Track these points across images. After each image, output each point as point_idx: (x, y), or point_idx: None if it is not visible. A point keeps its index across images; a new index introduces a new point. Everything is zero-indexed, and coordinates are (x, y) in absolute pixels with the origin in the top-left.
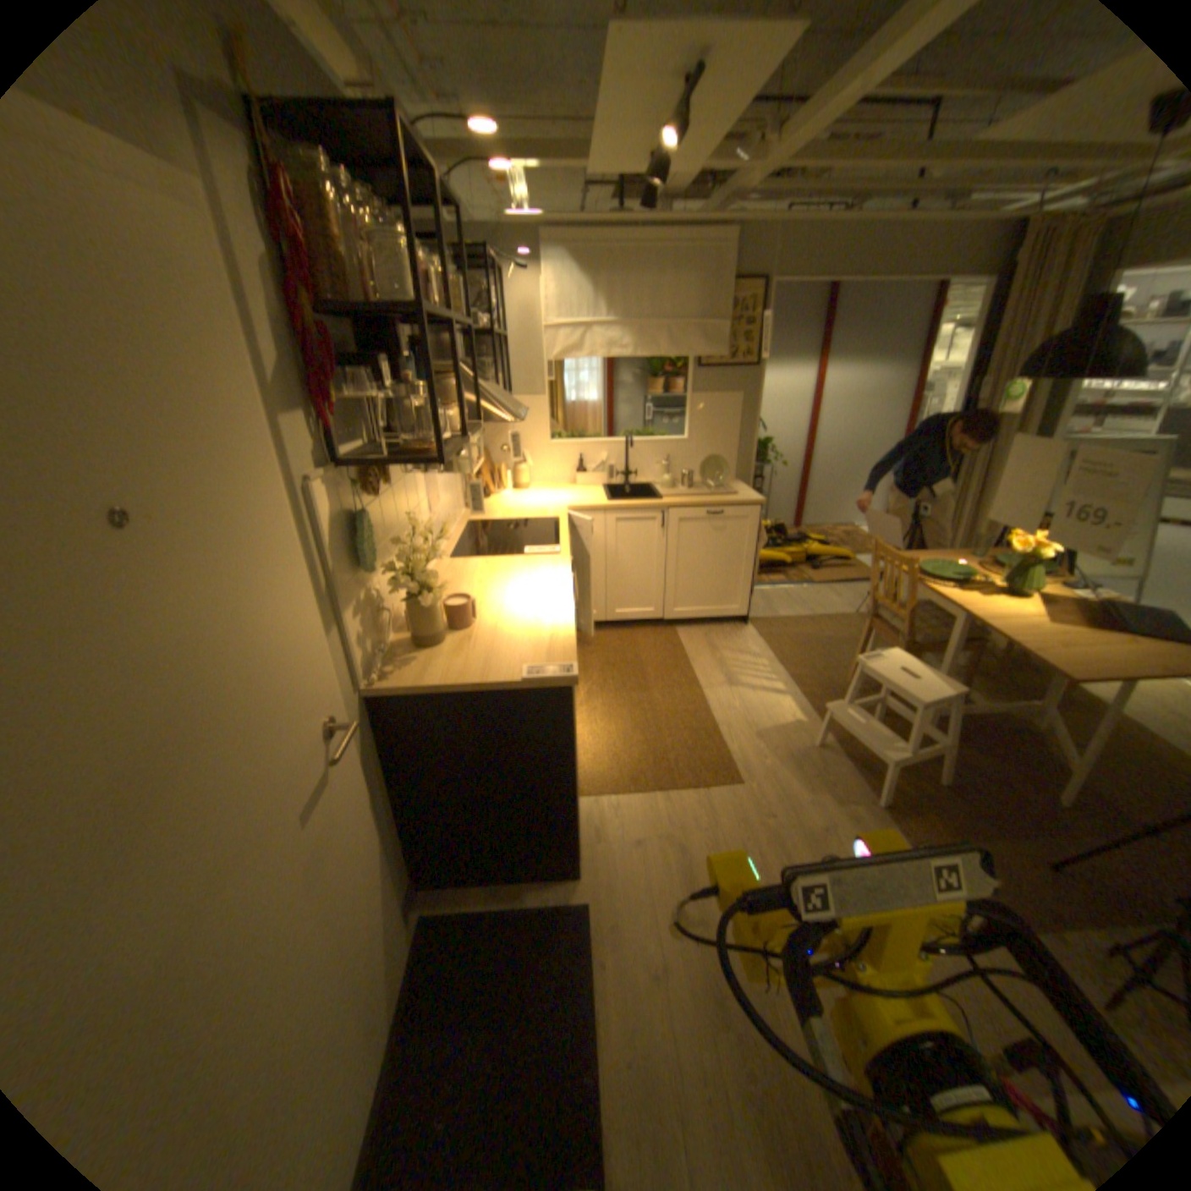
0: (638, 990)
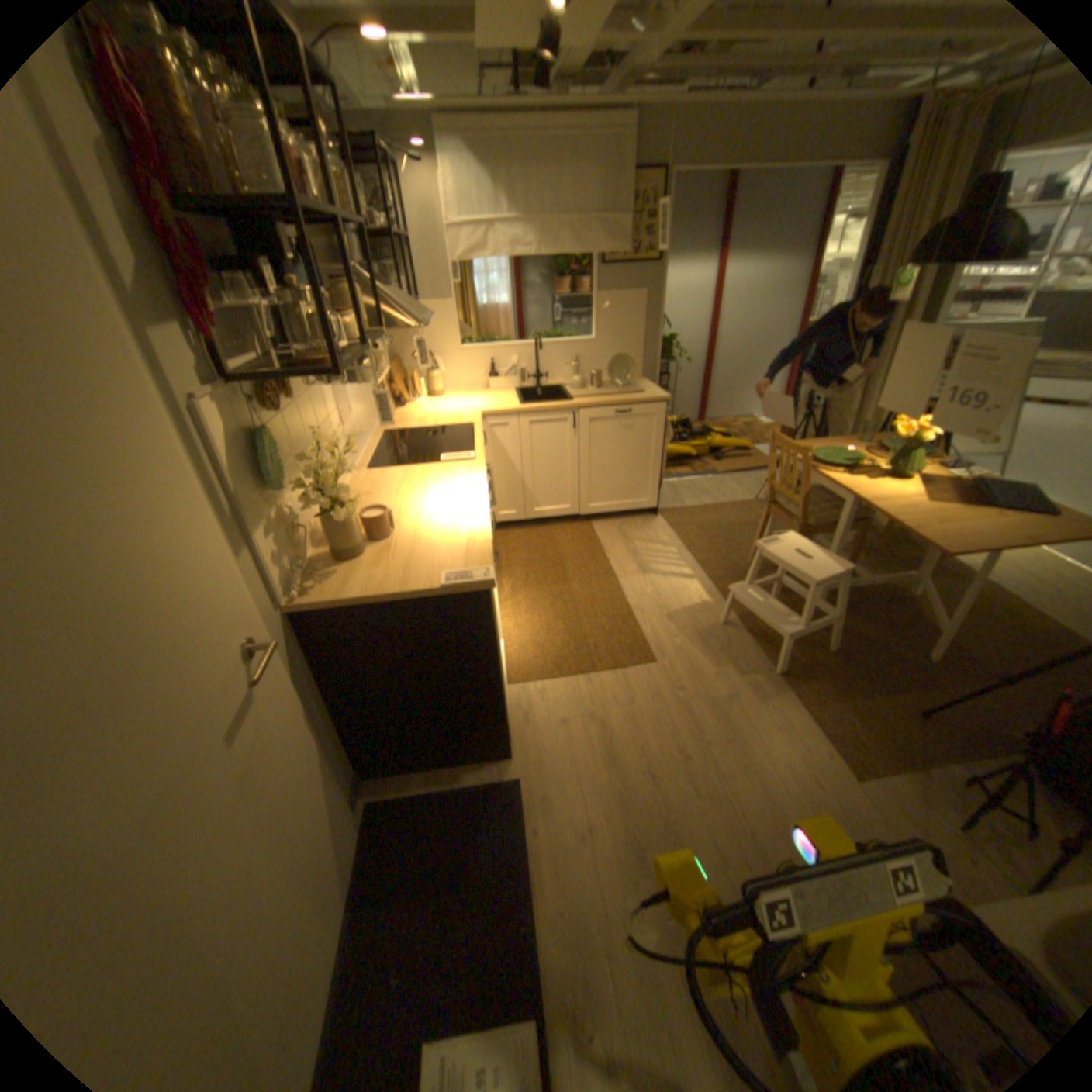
0: (567, 849)
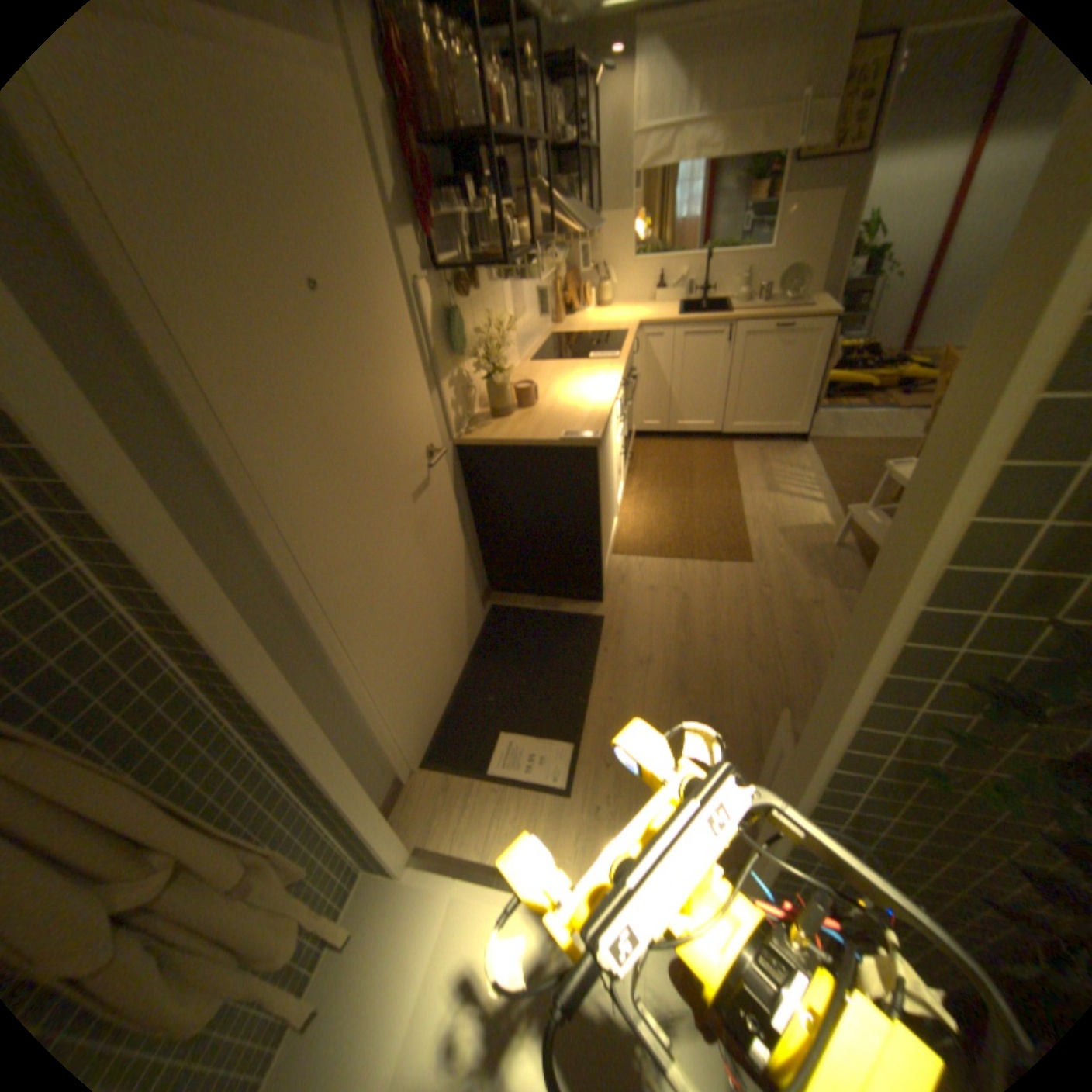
0: (628, 666)
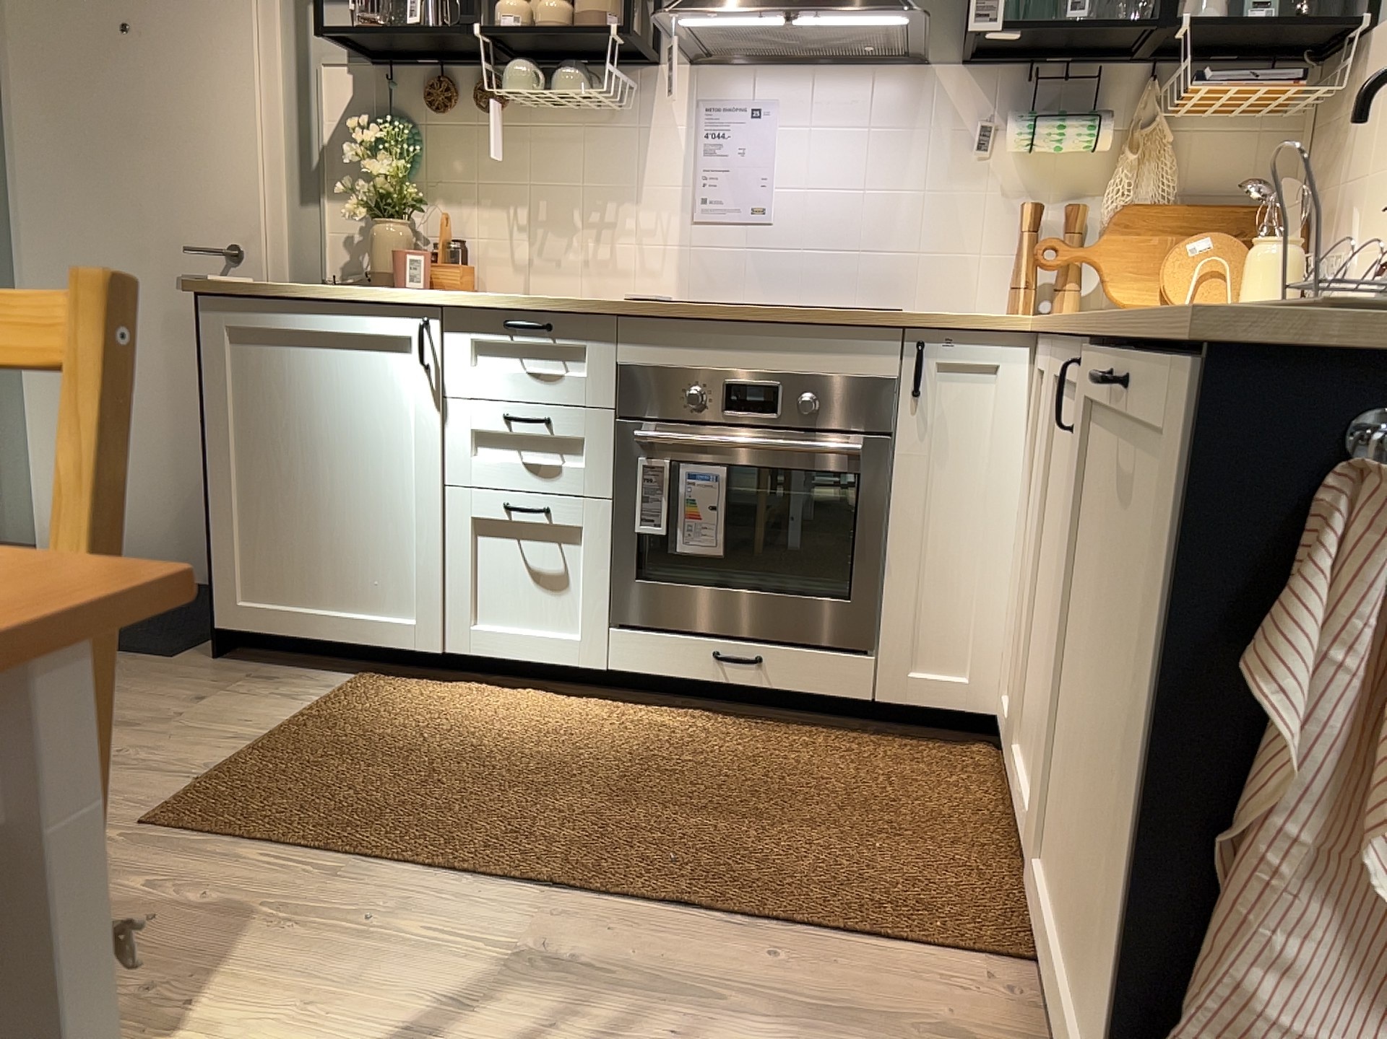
0: None
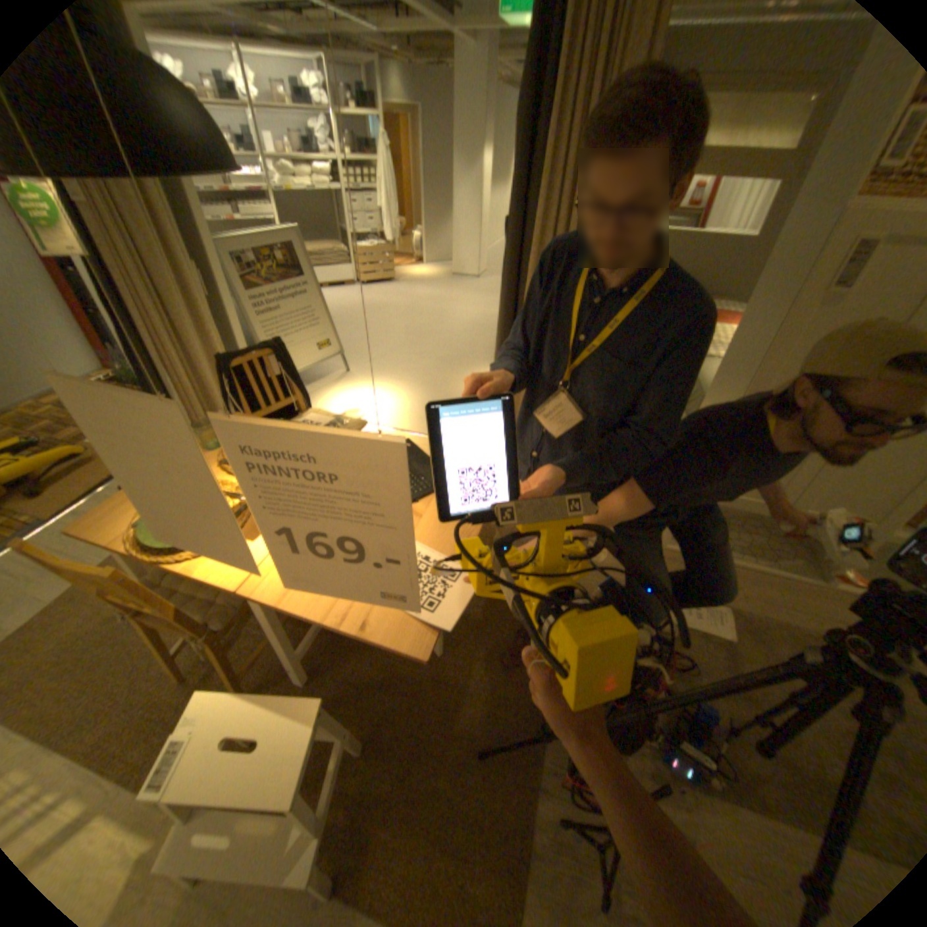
0: None
